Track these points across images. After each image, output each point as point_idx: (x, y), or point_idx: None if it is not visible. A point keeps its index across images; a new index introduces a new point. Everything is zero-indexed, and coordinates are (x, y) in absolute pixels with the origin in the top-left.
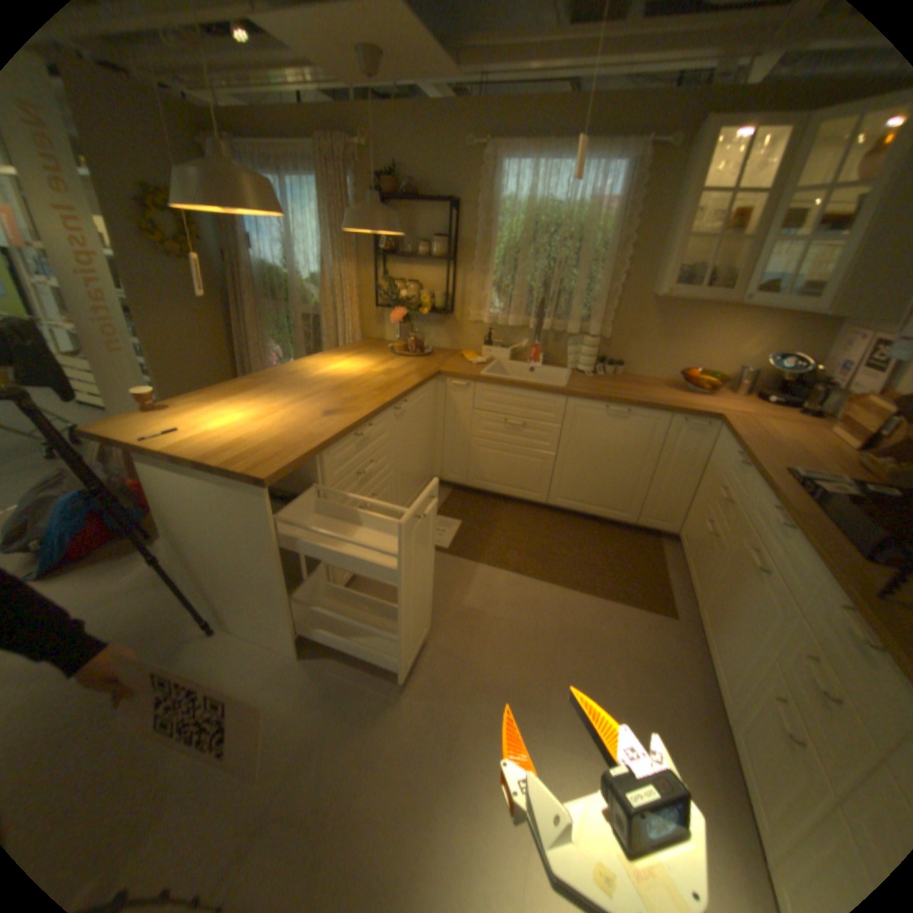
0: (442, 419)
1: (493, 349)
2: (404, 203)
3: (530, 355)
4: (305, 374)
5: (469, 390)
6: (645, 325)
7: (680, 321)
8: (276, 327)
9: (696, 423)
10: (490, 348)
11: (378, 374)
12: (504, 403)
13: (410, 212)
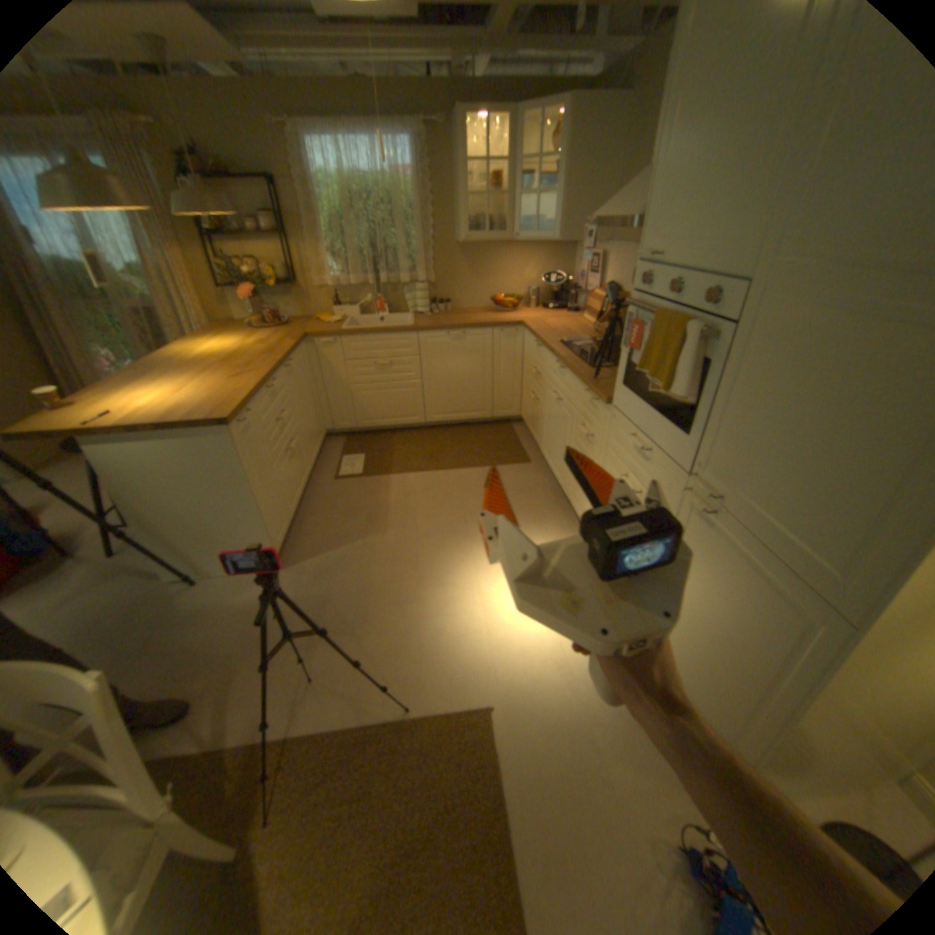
0: (321, 377)
1: (345, 308)
2: (217, 182)
3: (378, 308)
4: (184, 358)
5: (338, 345)
6: (457, 268)
7: (480, 261)
8: (99, 329)
9: (508, 332)
10: (341, 308)
11: (254, 345)
12: (370, 350)
13: (226, 190)
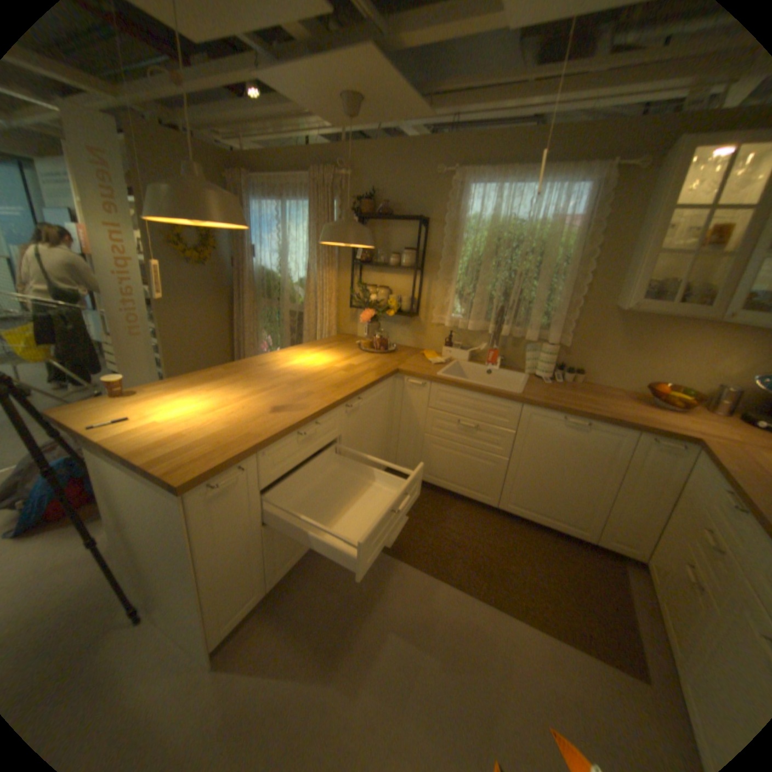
0: (399, 414)
1: (454, 350)
2: (381, 221)
3: (489, 358)
4: (274, 366)
5: (425, 389)
6: (609, 336)
7: (648, 334)
8: (269, 320)
9: (670, 446)
10: (450, 348)
11: (340, 369)
12: (459, 404)
13: (386, 228)
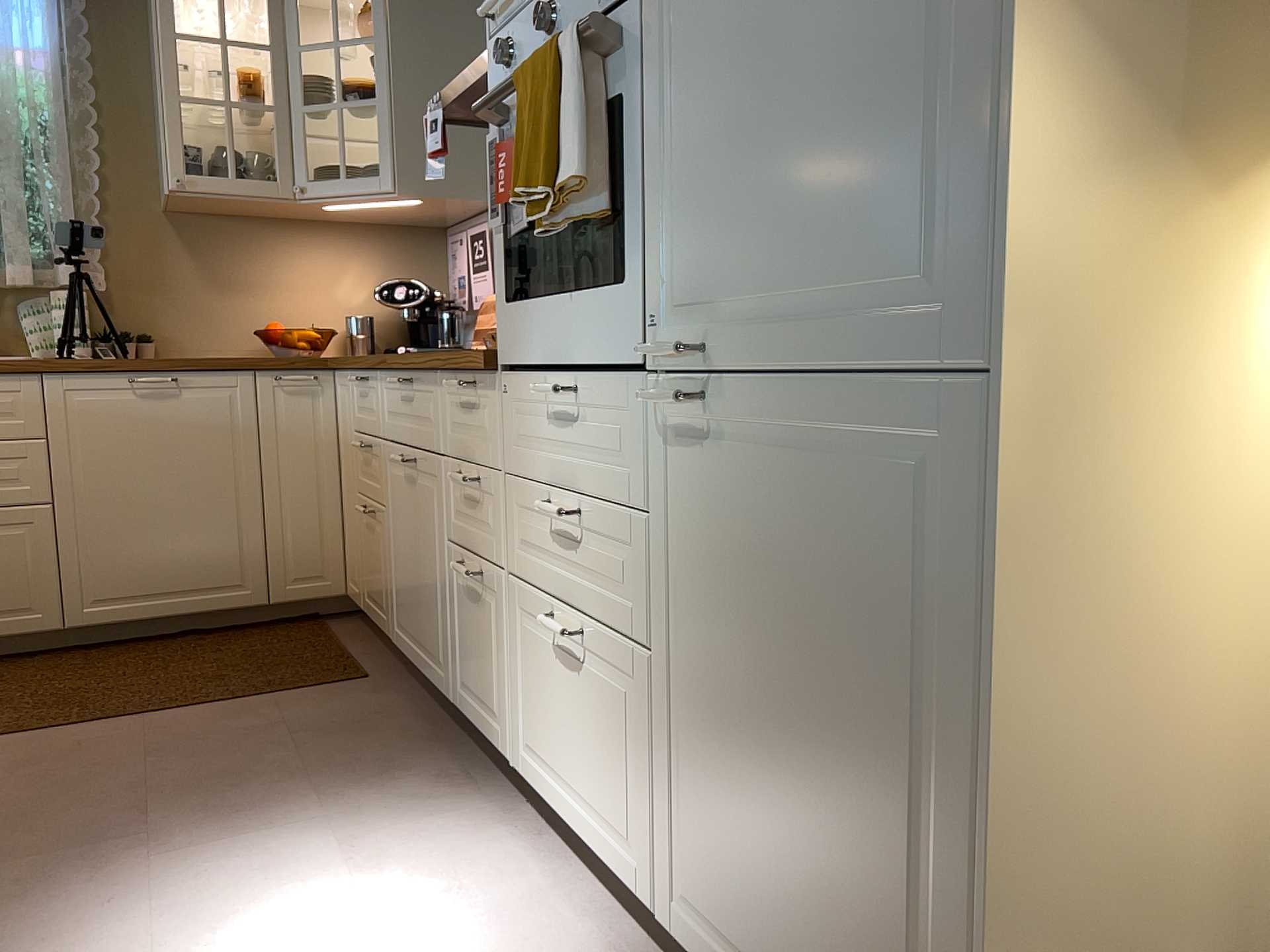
0: None
1: None
2: None
3: None
4: None
5: None
6: (169, 267)
7: (228, 255)
8: None
9: (294, 377)
10: None
11: None
12: None
13: None
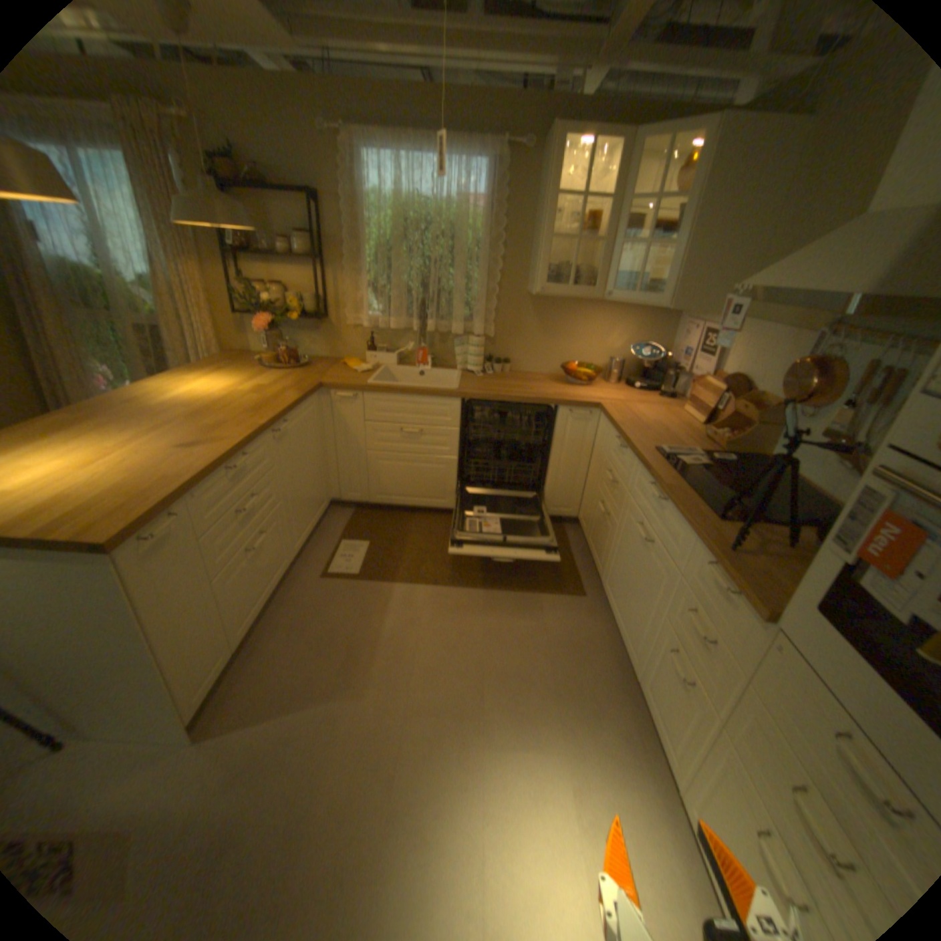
0: (333, 436)
1: (379, 355)
2: (251, 193)
3: (419, 359)
4: (150, 402)
5: (359, 402)
6: (524, 324)
7: (555, 318)
8: (99, 343)
9: (579, 414)
10: (375, 354)
11: (248, 393)
12: (398, 413)
13: (261, 203)
